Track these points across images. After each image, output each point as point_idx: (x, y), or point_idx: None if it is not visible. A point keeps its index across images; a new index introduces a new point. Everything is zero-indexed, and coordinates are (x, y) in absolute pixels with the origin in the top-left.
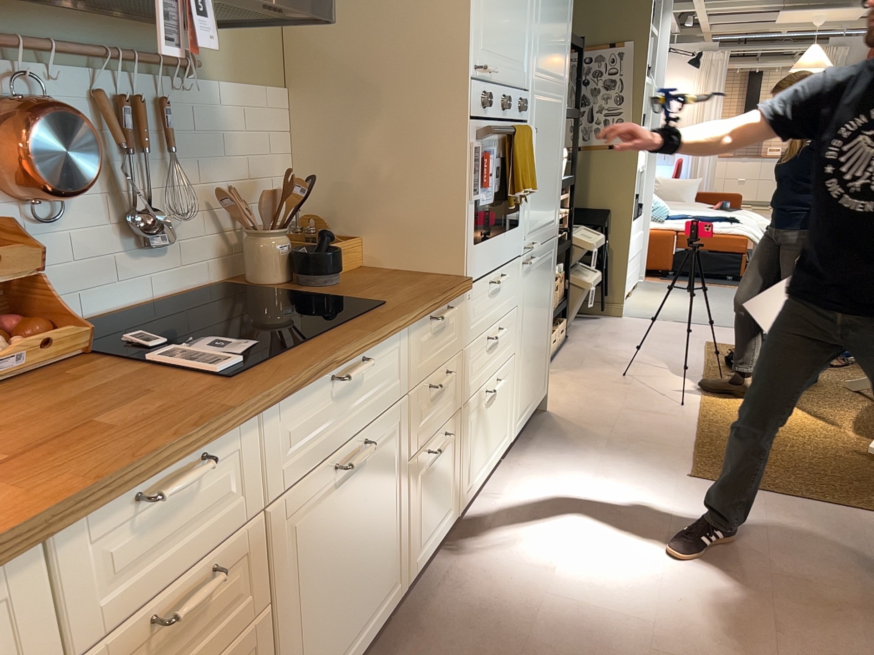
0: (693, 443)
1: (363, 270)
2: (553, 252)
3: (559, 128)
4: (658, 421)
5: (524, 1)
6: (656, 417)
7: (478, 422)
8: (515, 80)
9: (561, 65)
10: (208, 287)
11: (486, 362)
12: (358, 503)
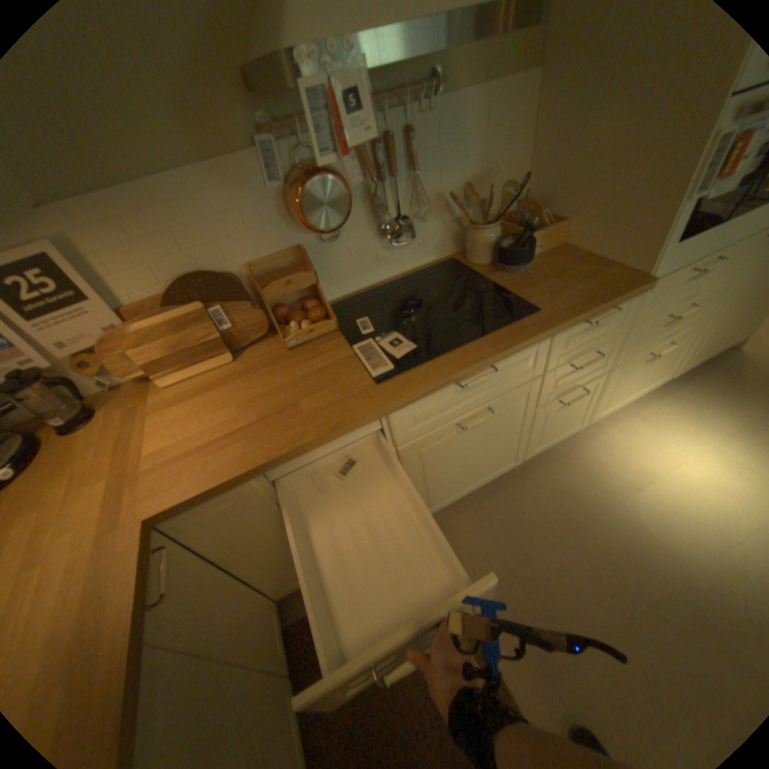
0: None
1: (561, 251)
2: None
3: None
4: None
5: None
6: None
7: (630, 374)
8: None
9: None
10: (441, 260)
11: (658, 333)
12: (480, 434)
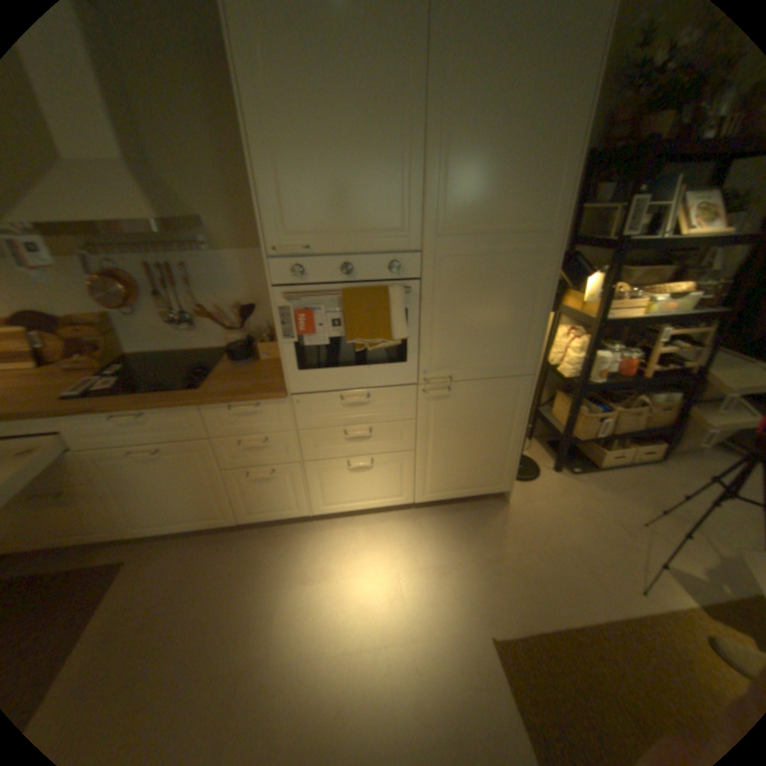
0: (565, 630)
1: (279, 361)
2: (519, 388)
3: (529, 276)
4: (579, 585)
5: (384, 166)
6: (587, 581)
7: (333, 477)
8: (375, 244)
9: (533, 210)
10: (221, 348)
11: (342, 445)
12: (157, 474)
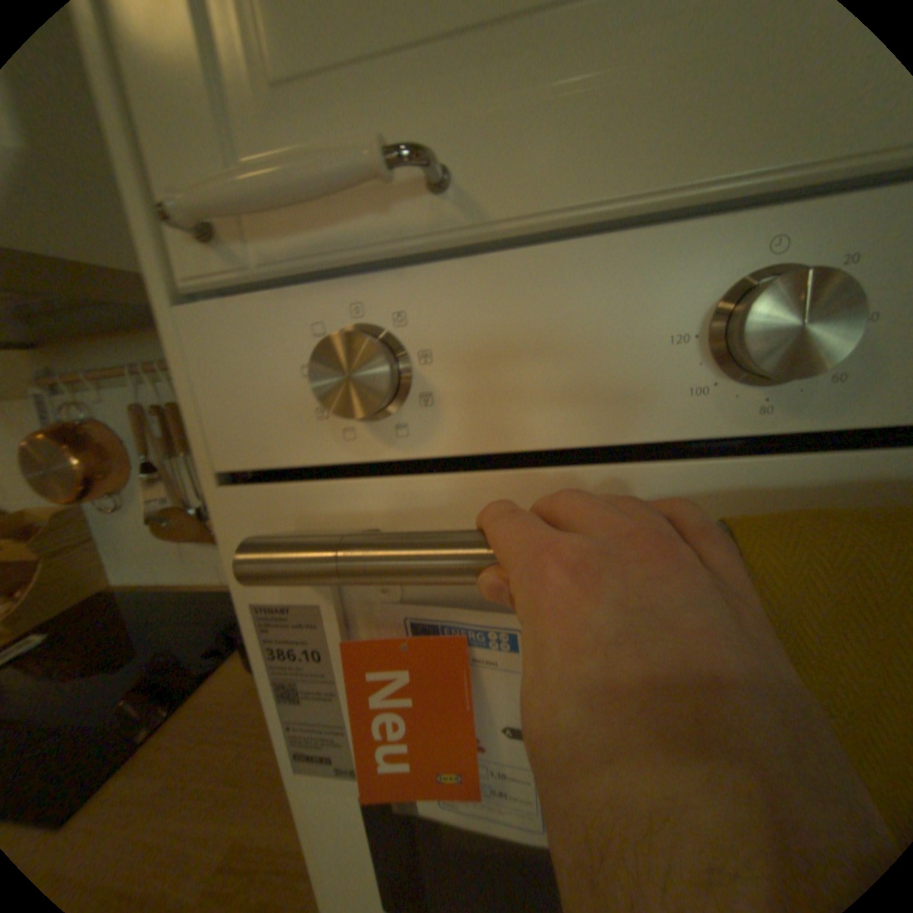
0: None
1: None
2: None
3: None
4: None
5: None
6: None
7: None
8: None
9: None
10: None
11: None
12: None
